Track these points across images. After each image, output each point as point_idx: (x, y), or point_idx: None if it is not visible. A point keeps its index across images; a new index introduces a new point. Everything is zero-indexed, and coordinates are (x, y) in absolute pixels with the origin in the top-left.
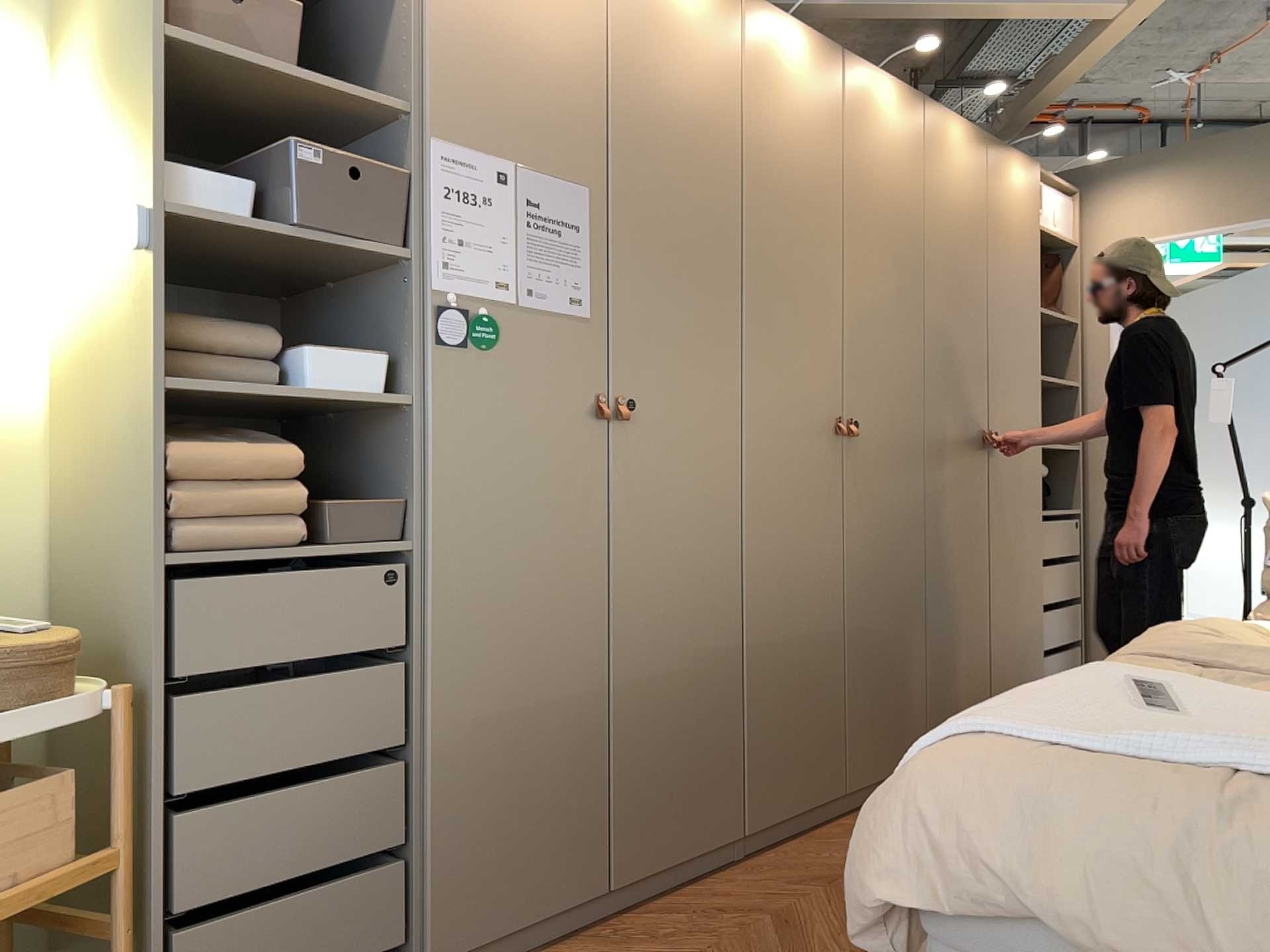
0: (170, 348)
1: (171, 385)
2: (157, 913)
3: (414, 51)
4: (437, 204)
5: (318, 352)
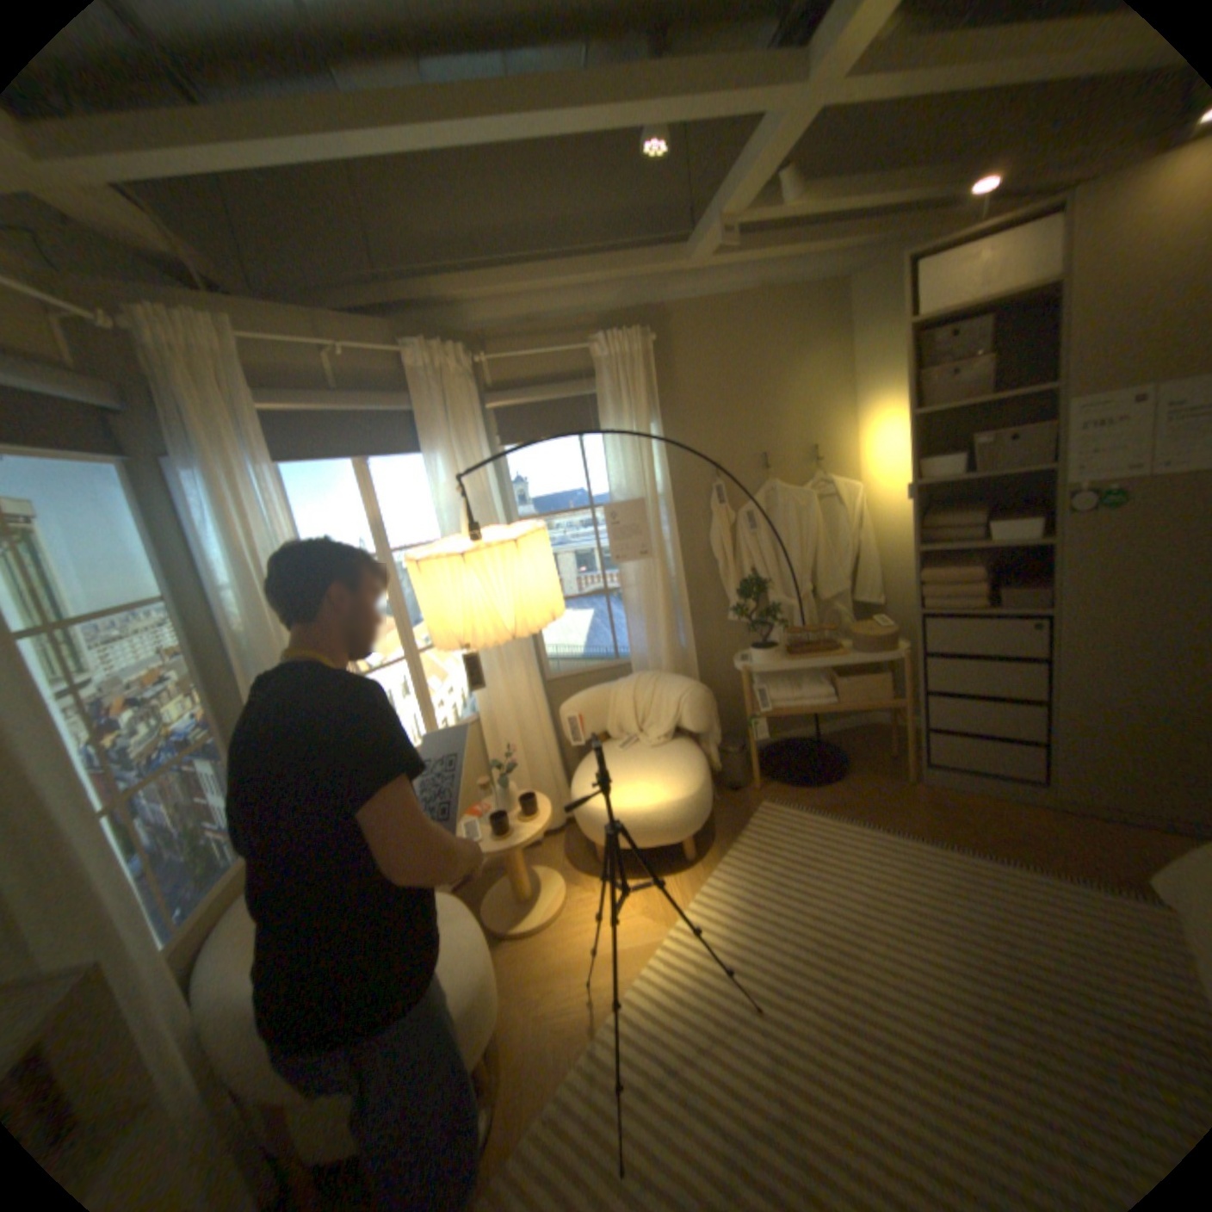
0: (933, 527)
1: (934, 542)
2: (924, 725)
3: (1061, 350)
4: (1074, 435)
5: (1004, 520)
